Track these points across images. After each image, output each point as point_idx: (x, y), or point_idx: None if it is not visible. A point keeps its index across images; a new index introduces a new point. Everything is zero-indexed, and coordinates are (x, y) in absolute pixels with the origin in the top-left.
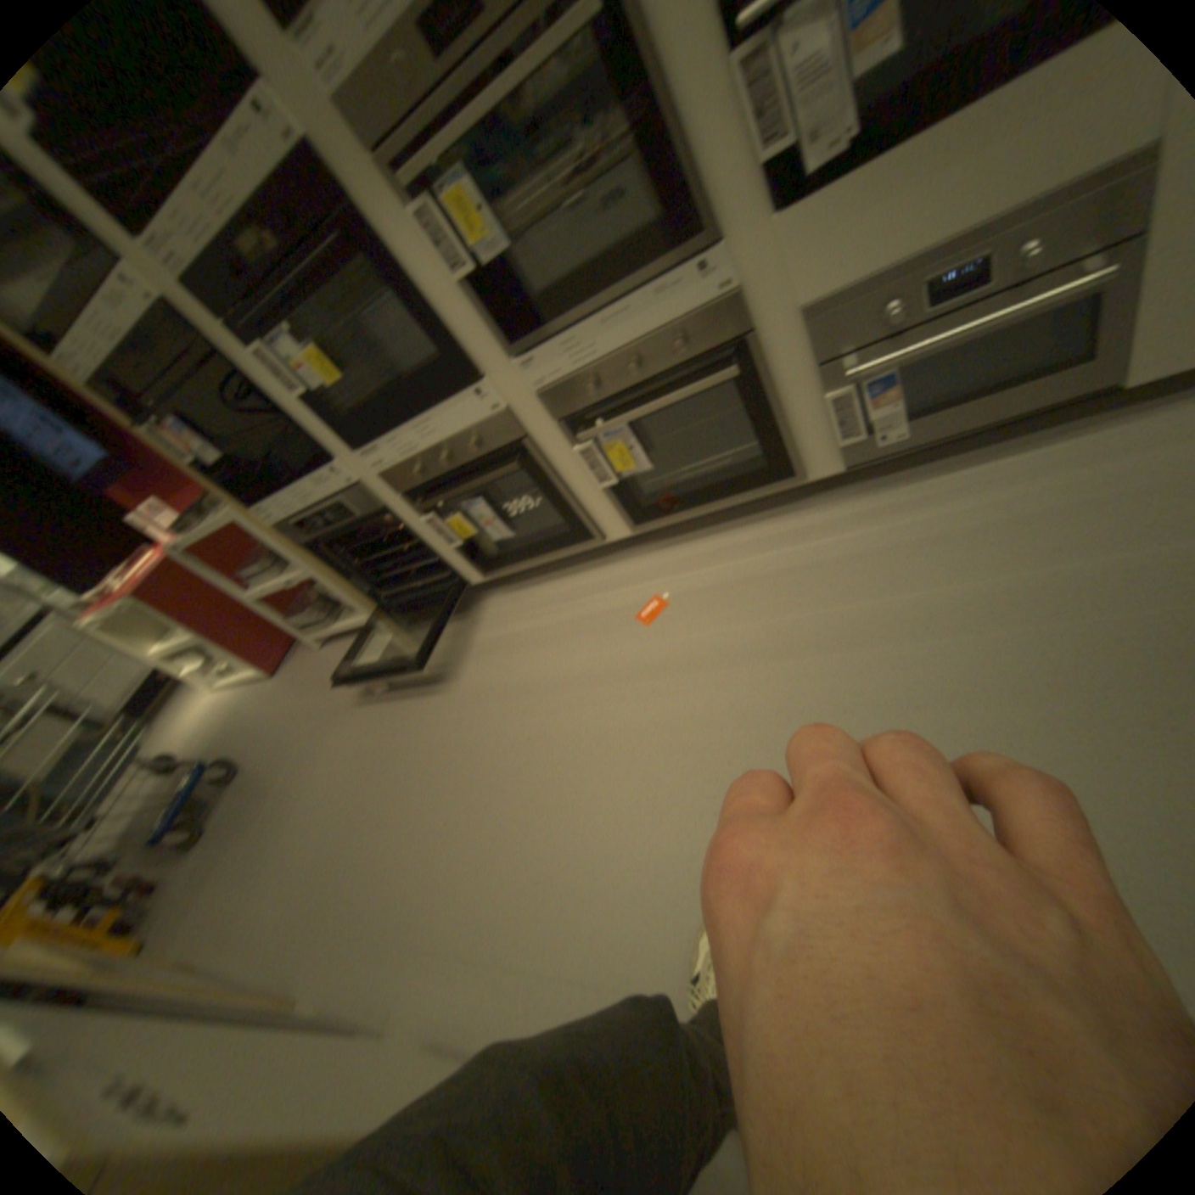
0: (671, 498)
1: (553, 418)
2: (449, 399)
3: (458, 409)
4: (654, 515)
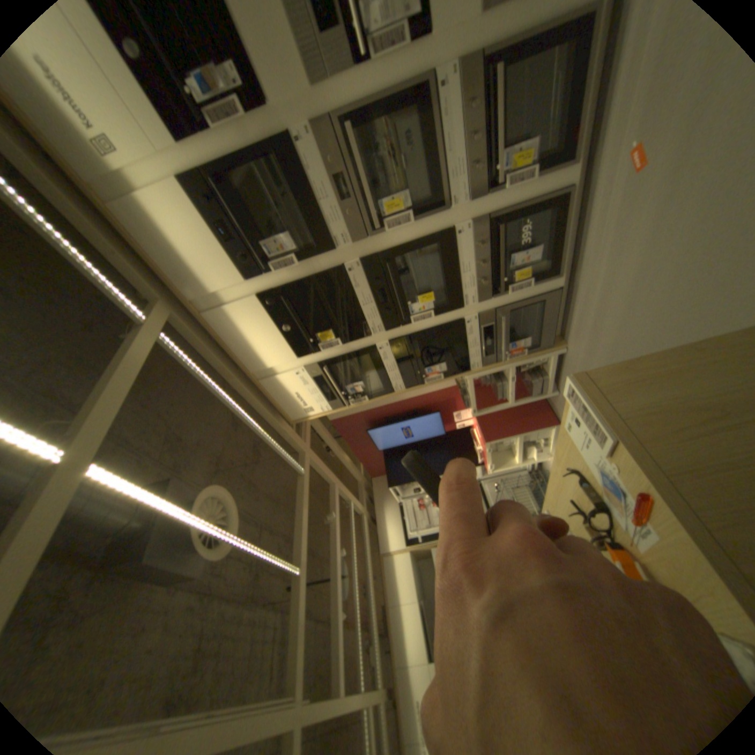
0: (571, 123)
1: (489, 192)
2: (459, 245)
3: (465, 243)
4: (577, 139)
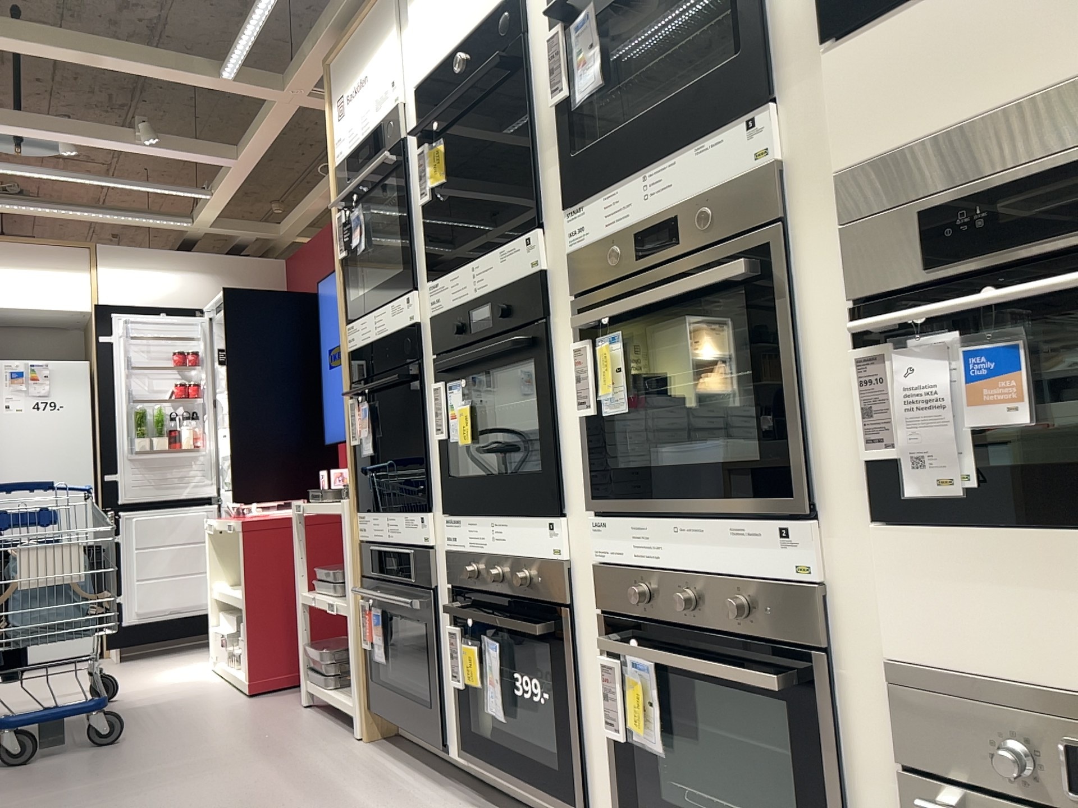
0: None
1: (601, 607)
2: (530, 517)
3: (531, 532)
4: None
